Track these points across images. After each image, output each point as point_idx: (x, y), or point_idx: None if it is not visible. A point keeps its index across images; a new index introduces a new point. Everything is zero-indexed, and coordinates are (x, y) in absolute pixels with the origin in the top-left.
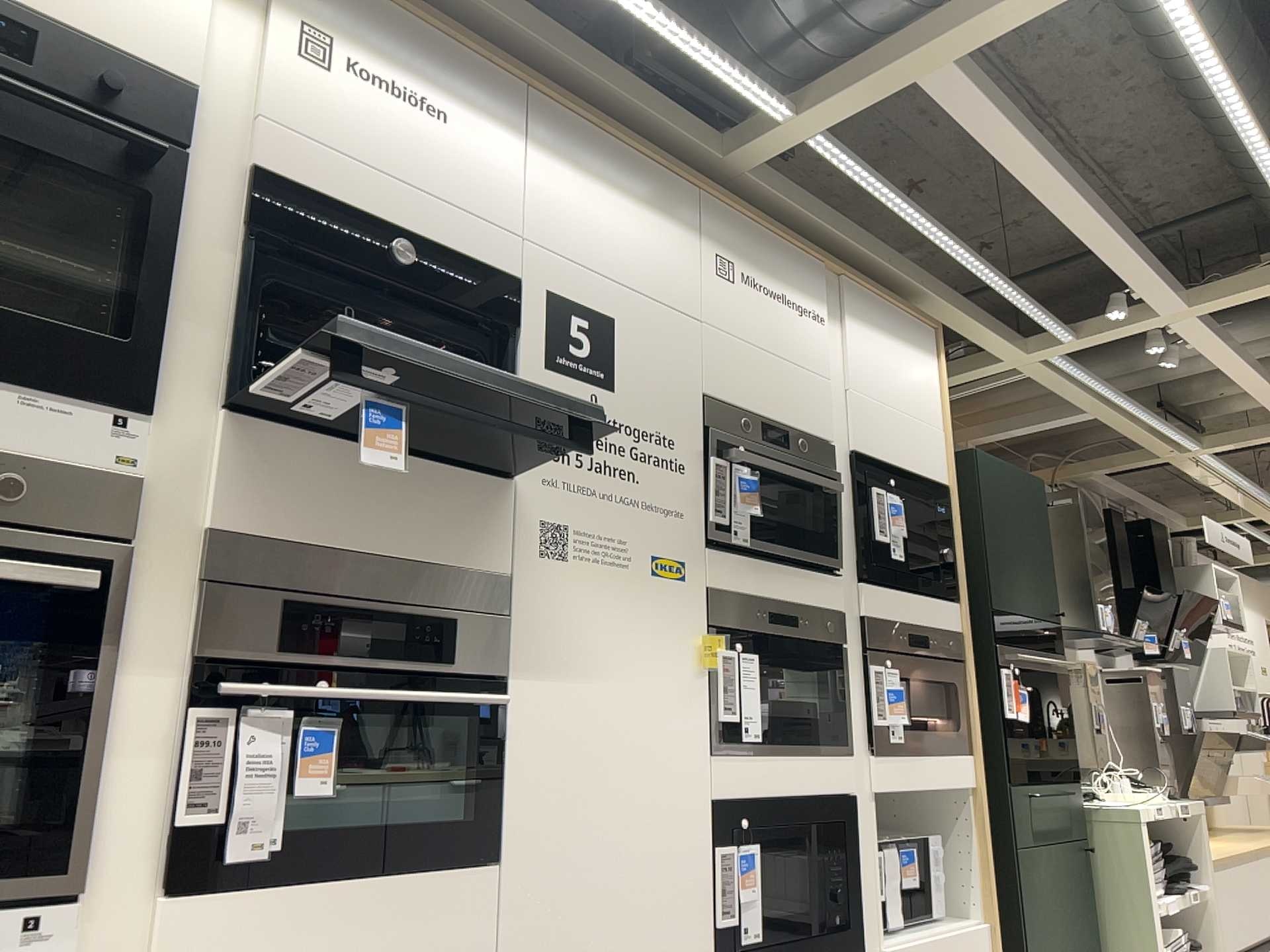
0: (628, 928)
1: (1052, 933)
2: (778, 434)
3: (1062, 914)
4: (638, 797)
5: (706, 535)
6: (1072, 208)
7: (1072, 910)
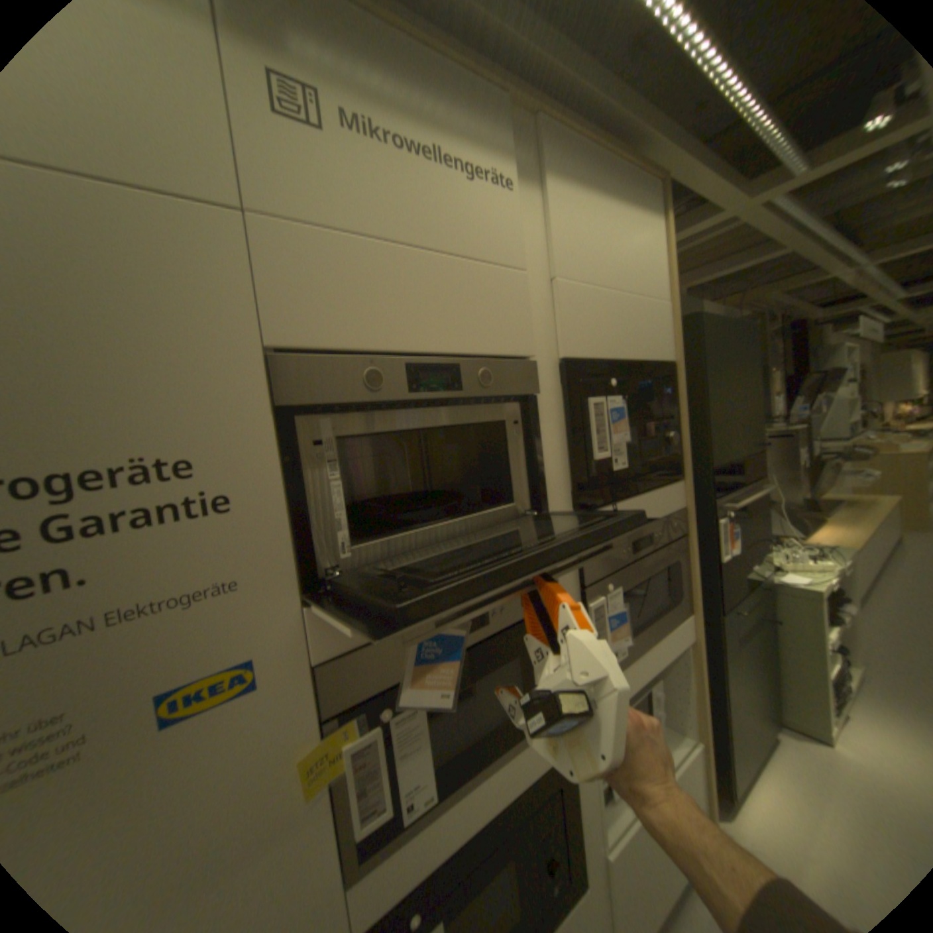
0: None
1: (749, 708)
2: (437, 374)
3: (757, 686)
4: None
5: (294, 592)
6: None
7: (764, 674)
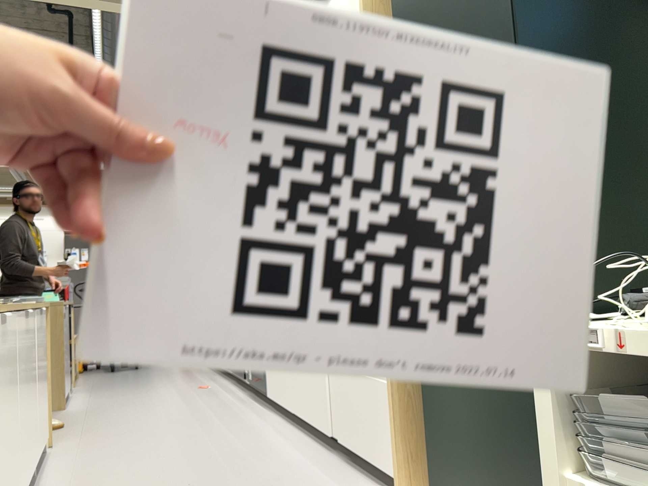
0: None
1: (465, 431)
2: None
3: (487, 423)
4: None
5: None
6: None
7: (514, 431)
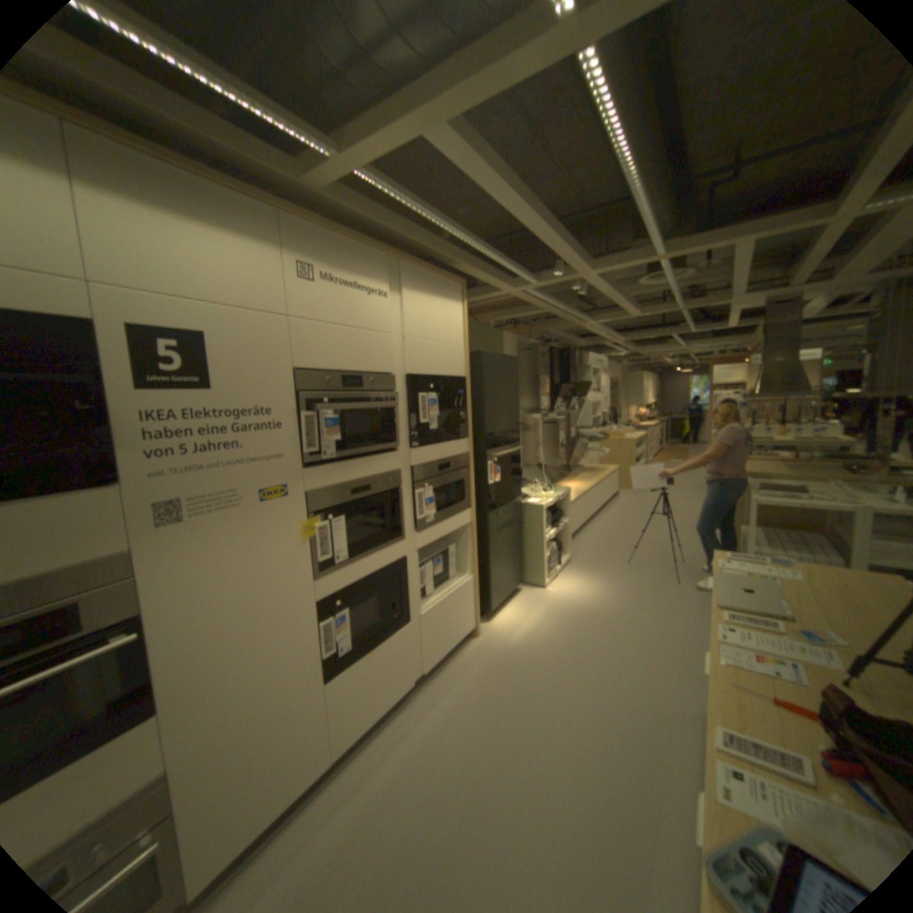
0: (261, 691)
1: (502, 565)
2: (353, 381)
3: (507, 555)
4: (261, 627)
5: (300, 463)
6: (535, 223)
7: (512, 550)
